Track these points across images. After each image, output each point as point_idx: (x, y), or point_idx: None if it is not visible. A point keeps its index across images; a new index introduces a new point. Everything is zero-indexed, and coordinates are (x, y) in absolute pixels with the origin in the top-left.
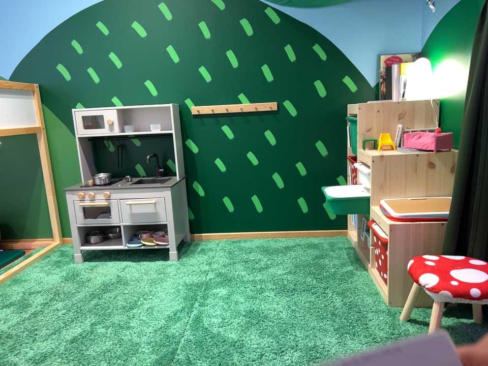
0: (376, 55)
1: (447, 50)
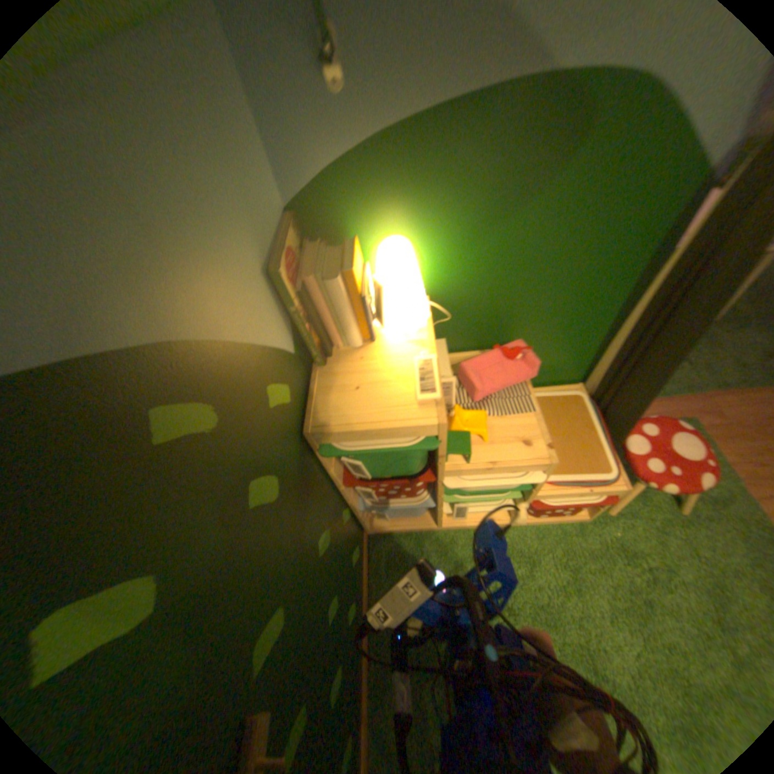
0: (267, 268)
1: (441, 203)
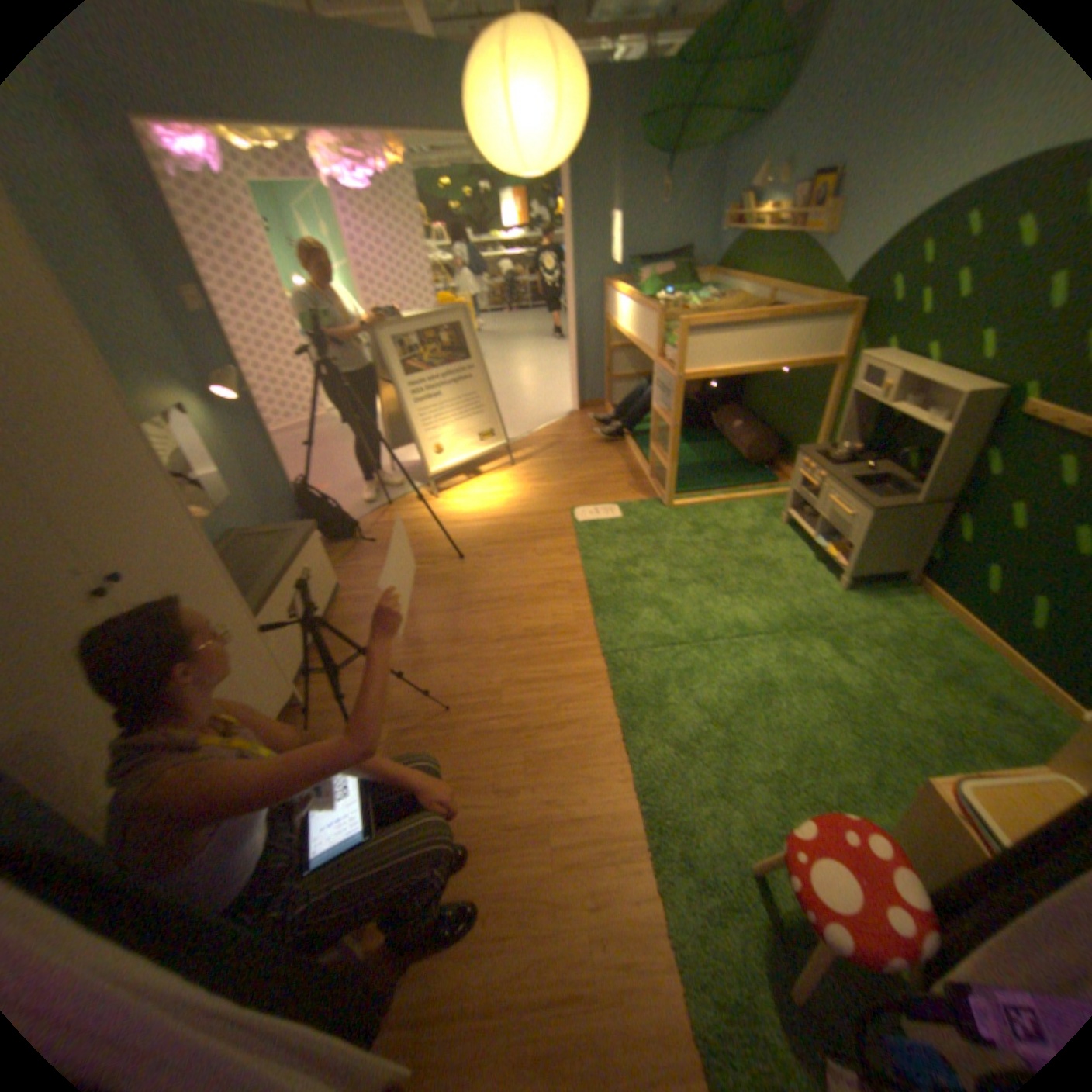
0: None
1: None
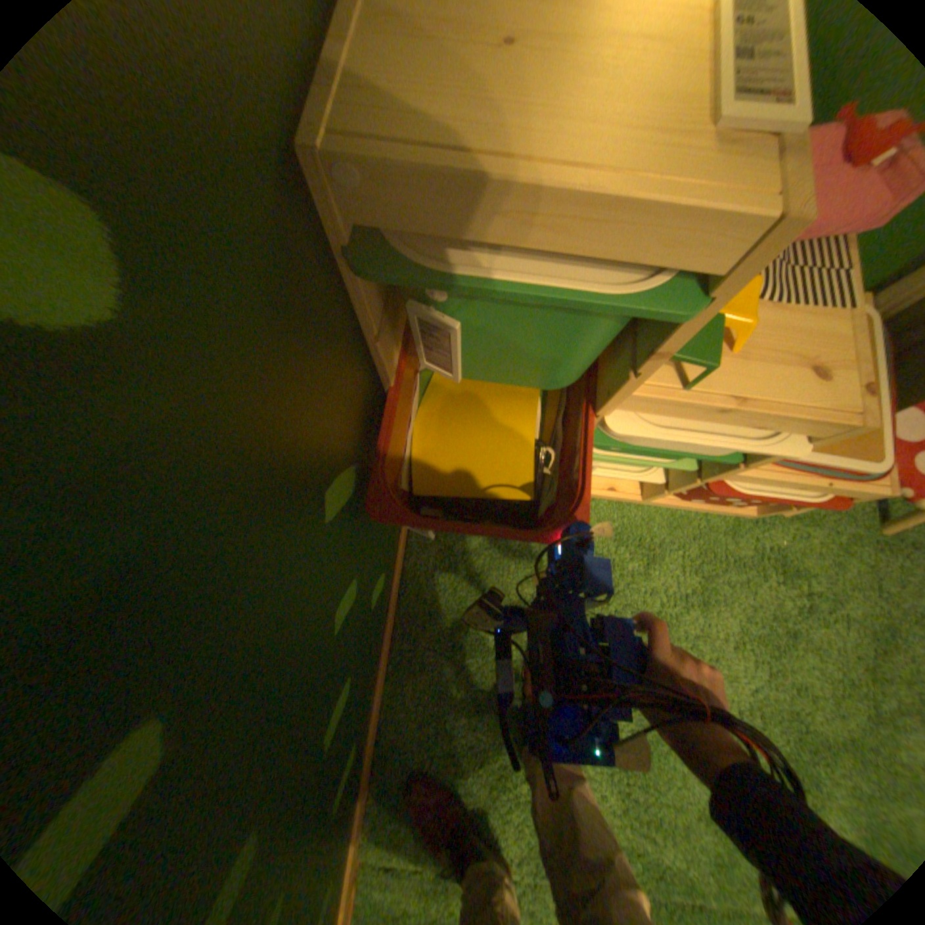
0: None
1: None
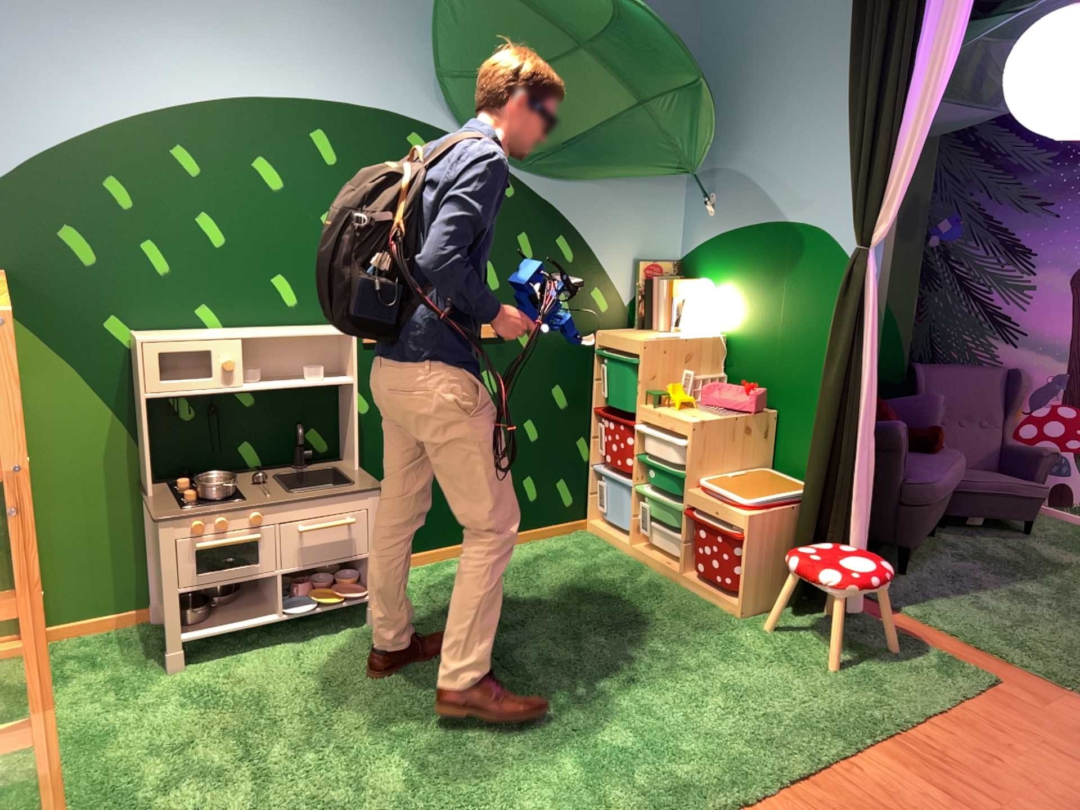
0: (631, 262)
1: (735, 278)
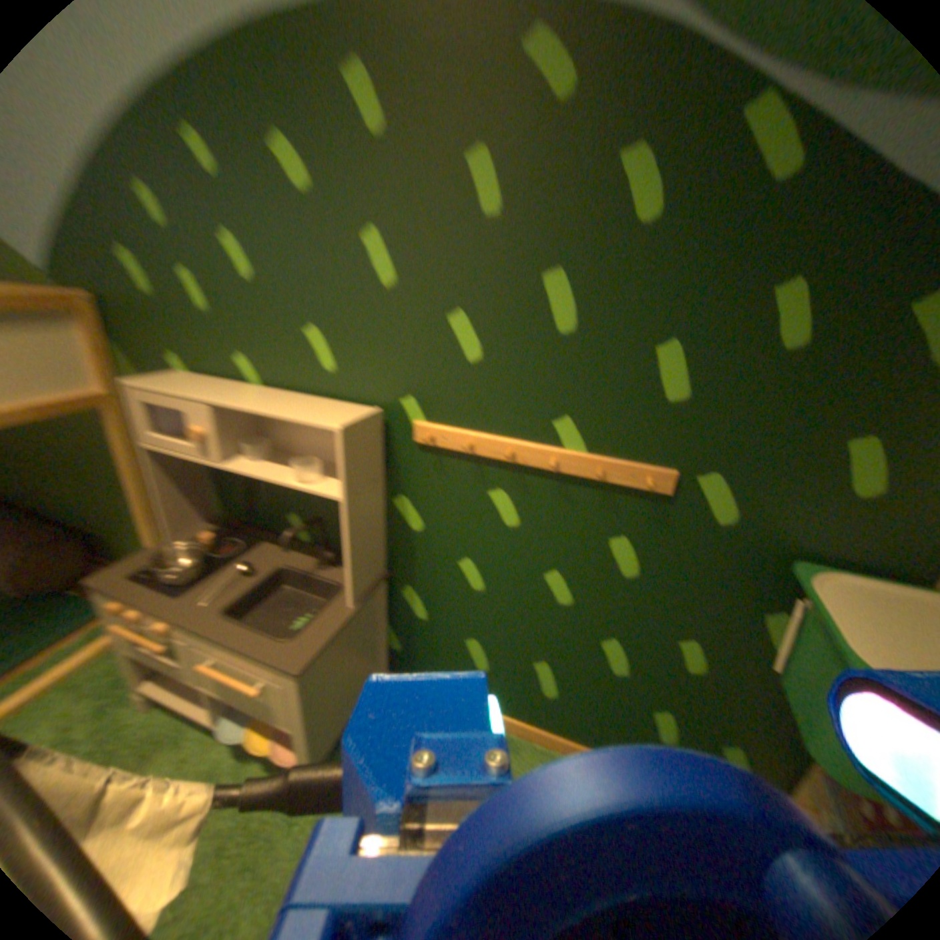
0: None
1: None
